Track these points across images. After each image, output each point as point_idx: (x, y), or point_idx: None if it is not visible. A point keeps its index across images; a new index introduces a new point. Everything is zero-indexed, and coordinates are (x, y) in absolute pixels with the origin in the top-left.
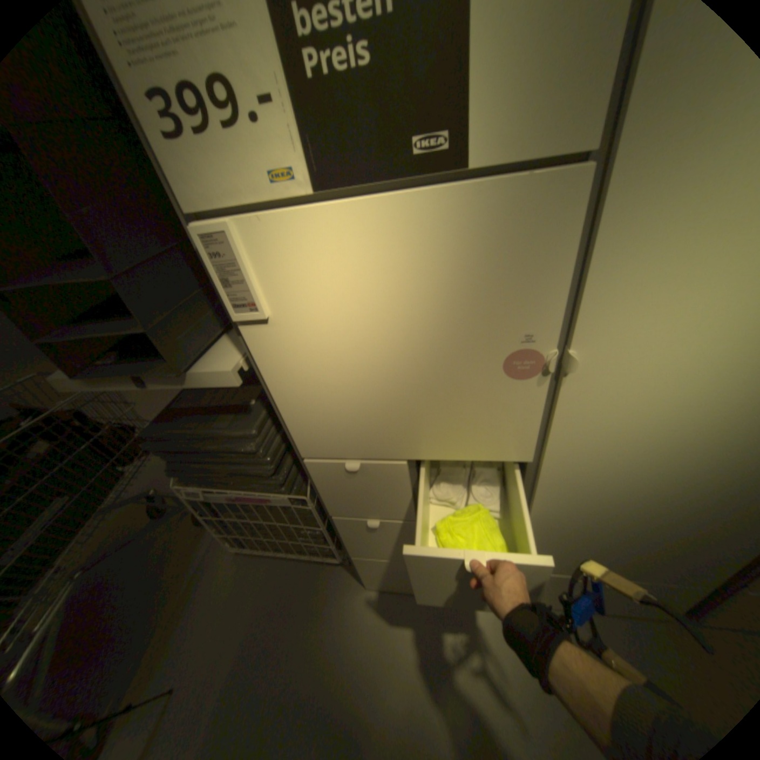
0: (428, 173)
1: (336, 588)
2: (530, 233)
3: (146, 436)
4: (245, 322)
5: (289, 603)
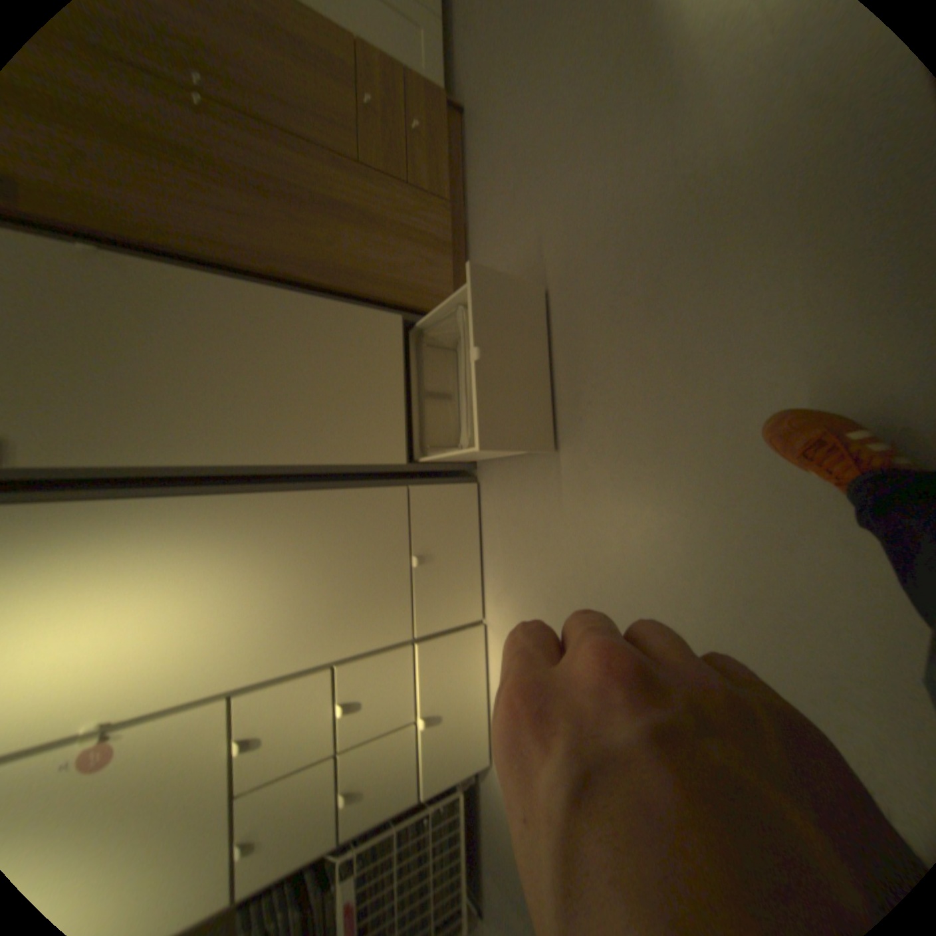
0: None
1: (495, 794)
2: None
3: None
4: None
5: (509, 857)
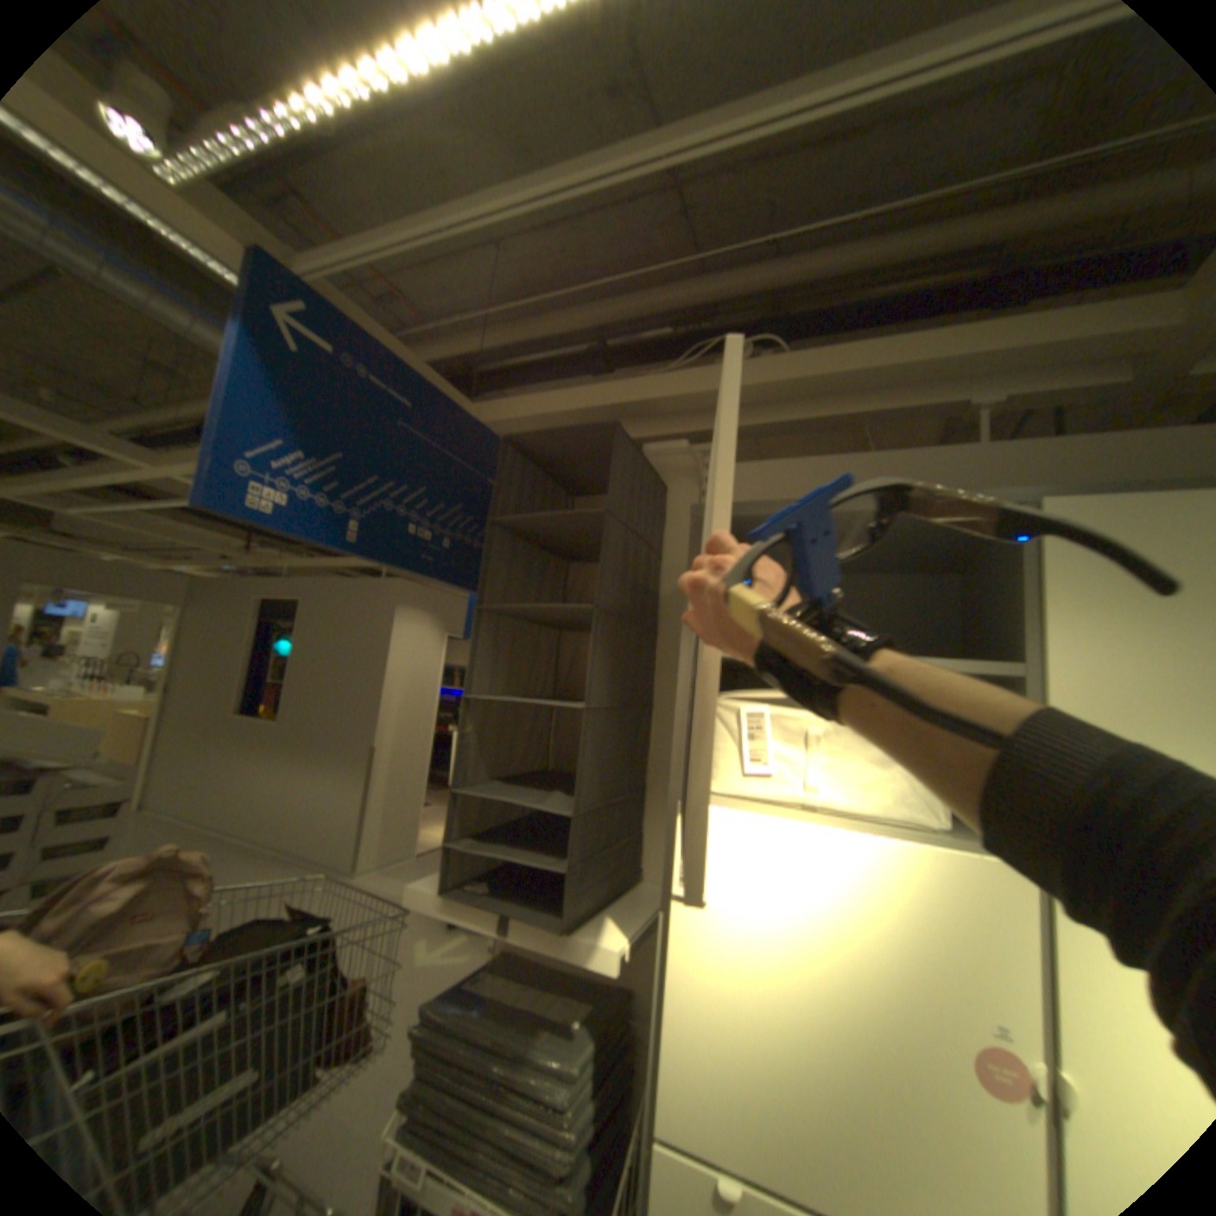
0: (891, 831)
1: None
2: (989, 910)
3: (426, 1016)
4: (683, 900)
5: None
